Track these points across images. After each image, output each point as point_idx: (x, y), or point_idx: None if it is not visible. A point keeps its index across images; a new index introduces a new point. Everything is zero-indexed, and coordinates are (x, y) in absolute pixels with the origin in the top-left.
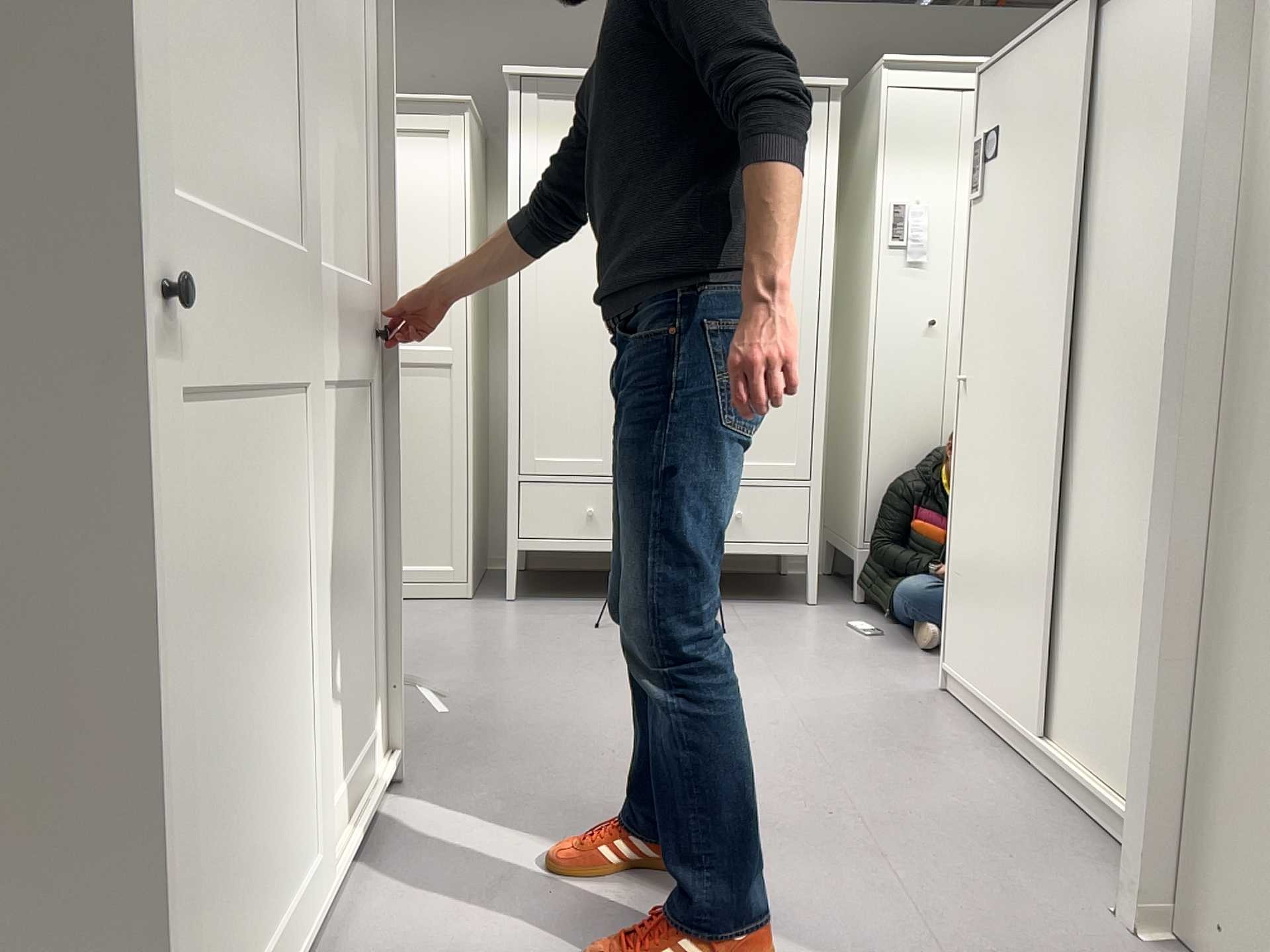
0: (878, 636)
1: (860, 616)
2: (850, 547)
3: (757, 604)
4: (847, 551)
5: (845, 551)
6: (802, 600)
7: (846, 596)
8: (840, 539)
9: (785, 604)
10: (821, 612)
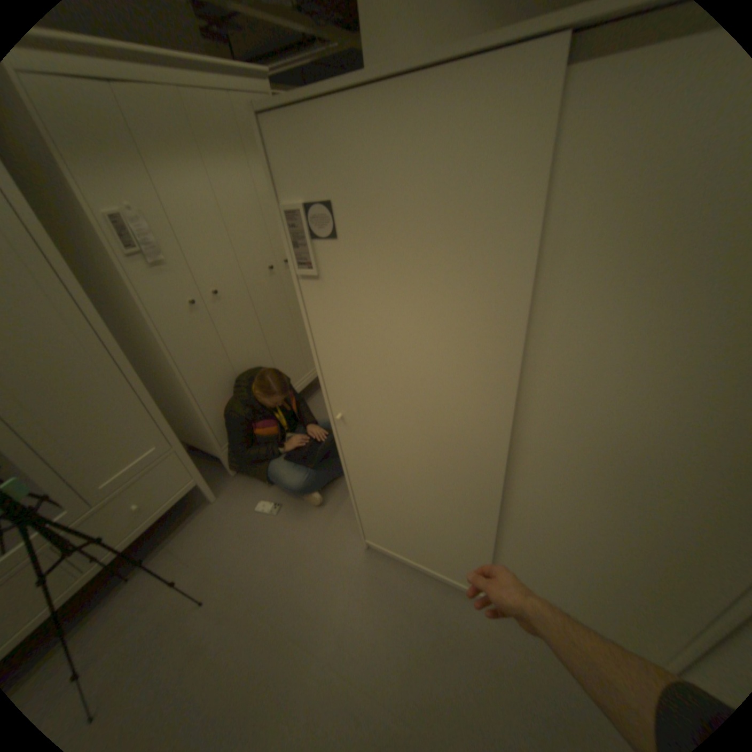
0: (276, 509)
1: (245, 492)
2: (205, 450)
3: (177, 533)
4: (202, 451)
5: (199, 450)
6: (198, 500)
7: (216, 472)
8: (190, 443)
9: (193, 516)
10: (221, 506)
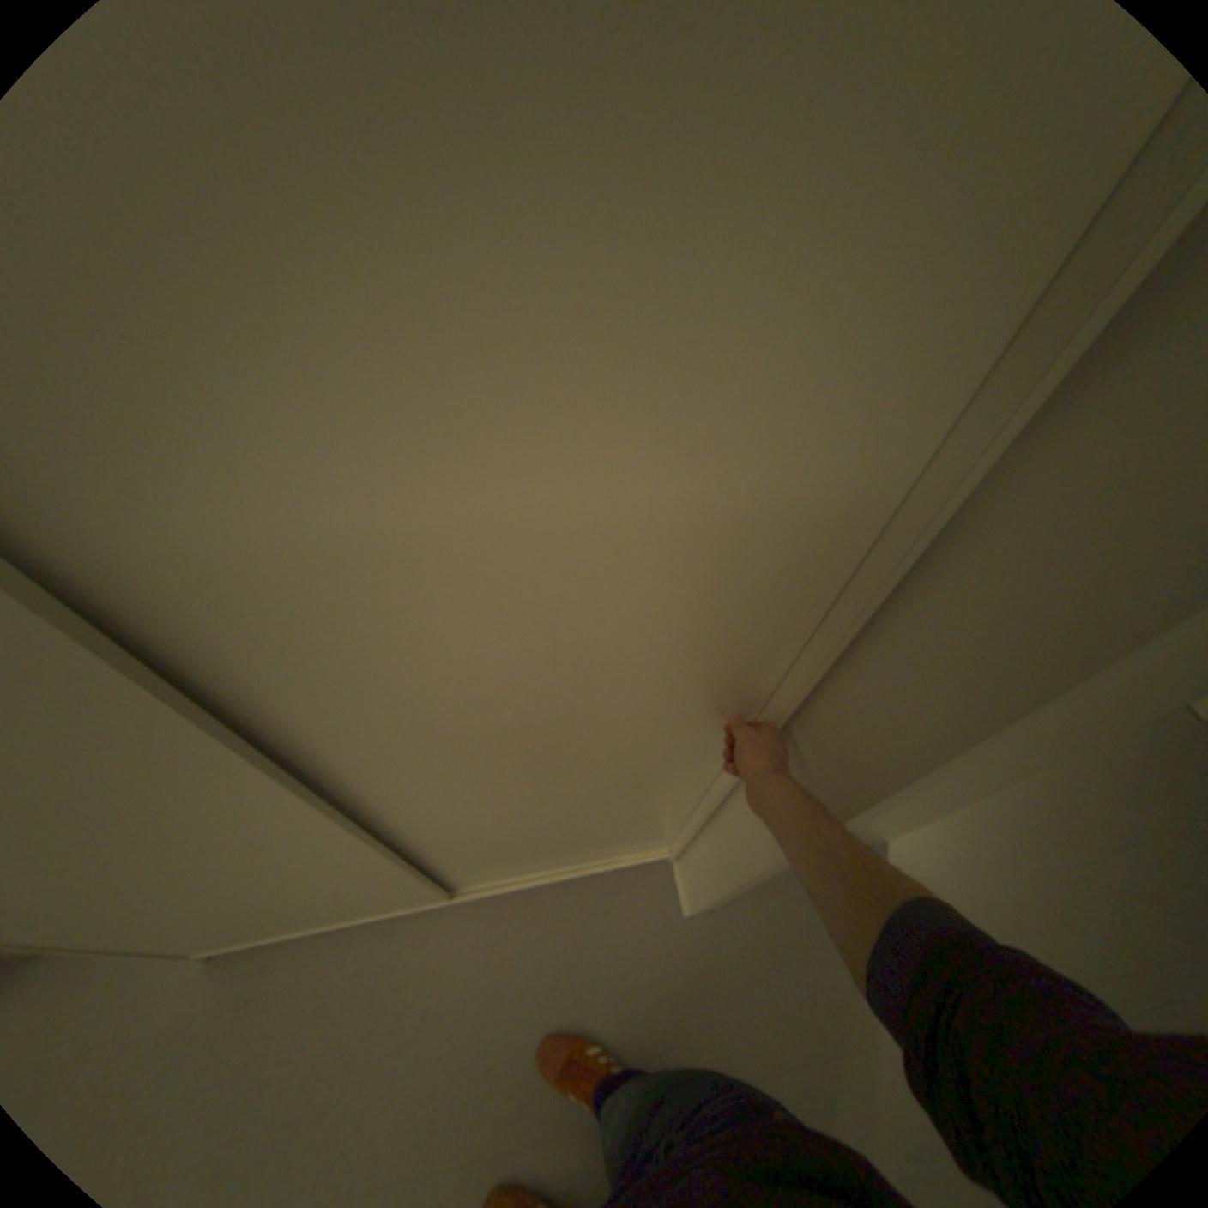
0: None
1: None
2: None
3: None
4: None
5: None
6: None
7: None
8: None
9: None
10: None
